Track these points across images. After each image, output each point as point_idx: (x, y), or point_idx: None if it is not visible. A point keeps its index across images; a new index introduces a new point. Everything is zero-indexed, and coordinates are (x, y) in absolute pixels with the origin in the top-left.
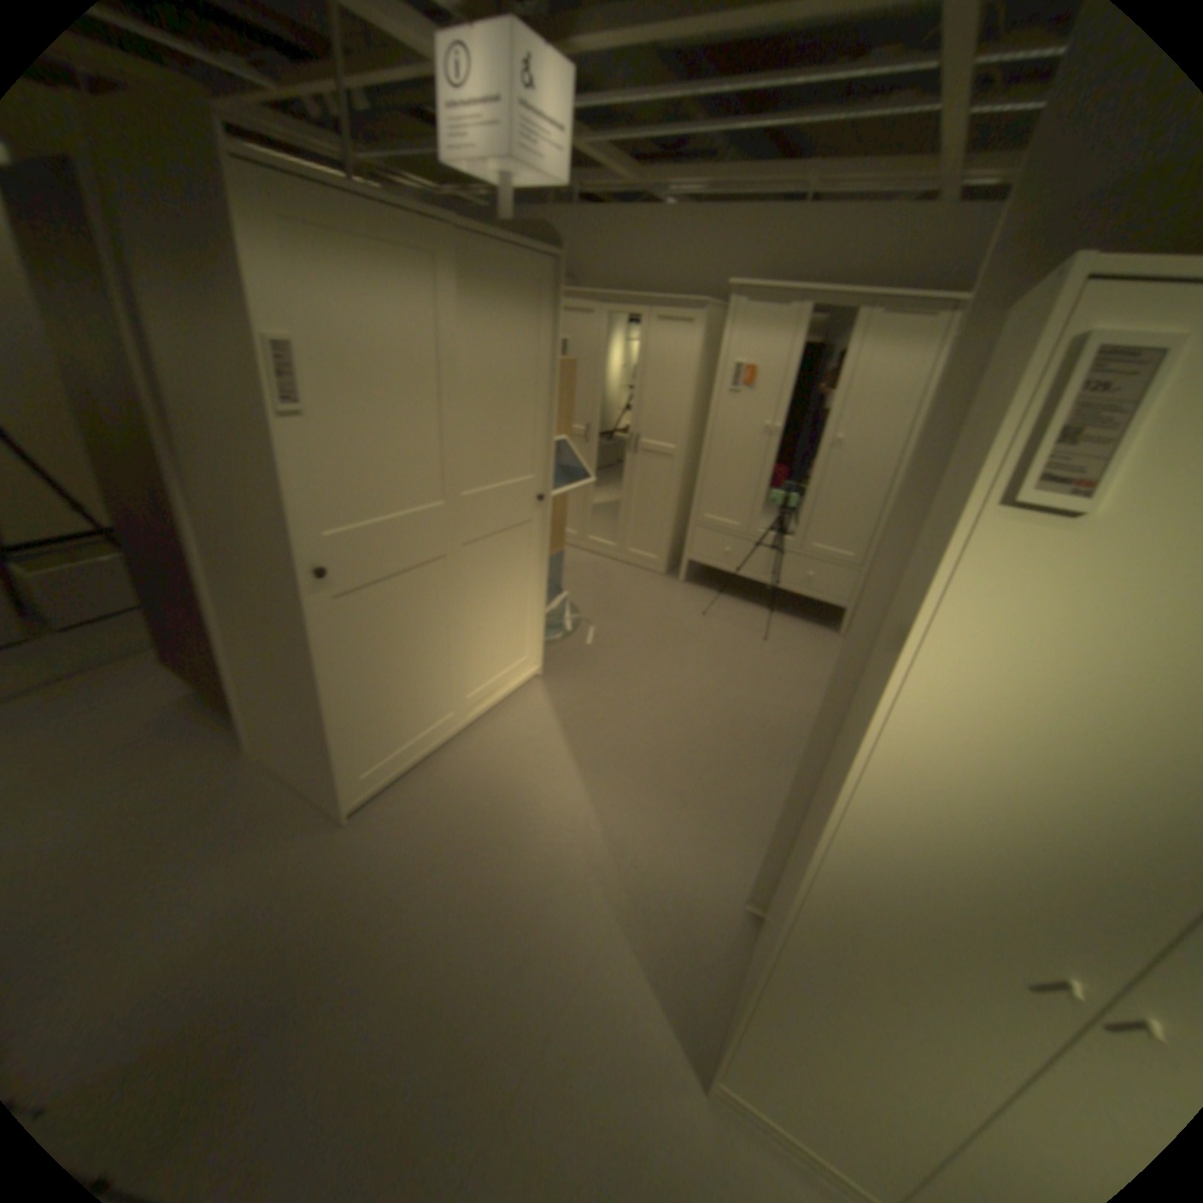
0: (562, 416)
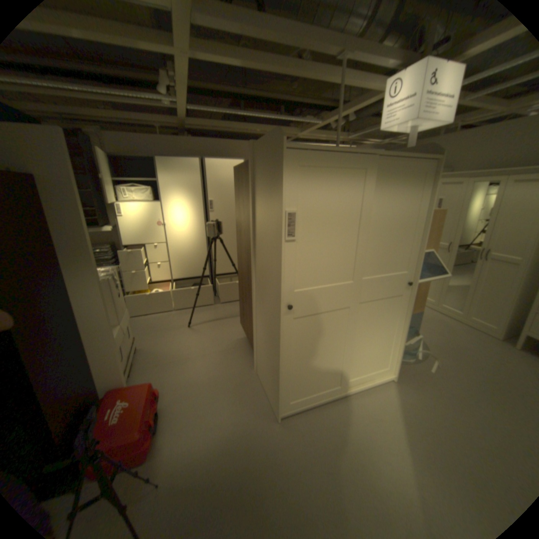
0: (435, 239)
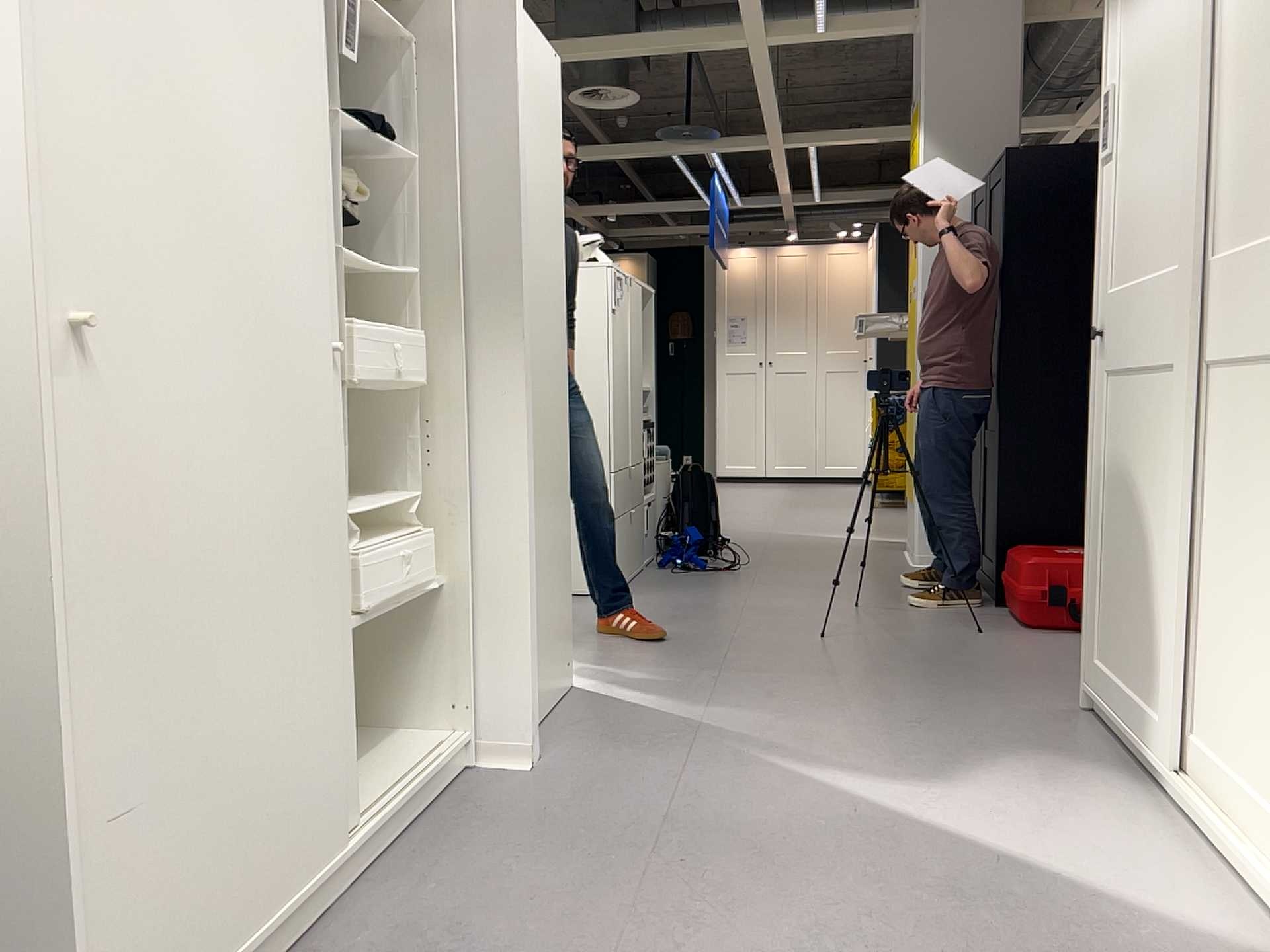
0: None
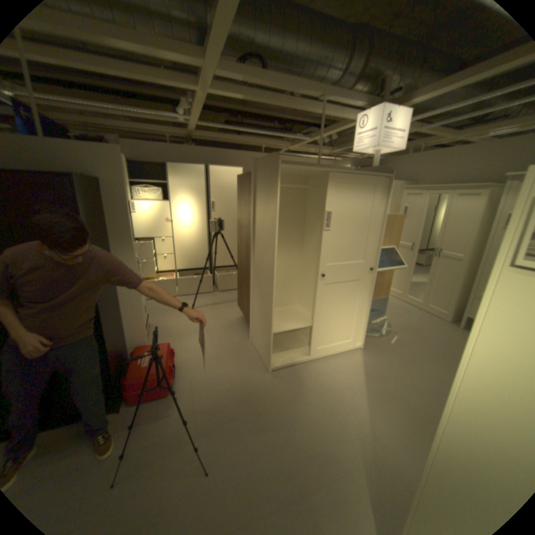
0: (396, 238)
